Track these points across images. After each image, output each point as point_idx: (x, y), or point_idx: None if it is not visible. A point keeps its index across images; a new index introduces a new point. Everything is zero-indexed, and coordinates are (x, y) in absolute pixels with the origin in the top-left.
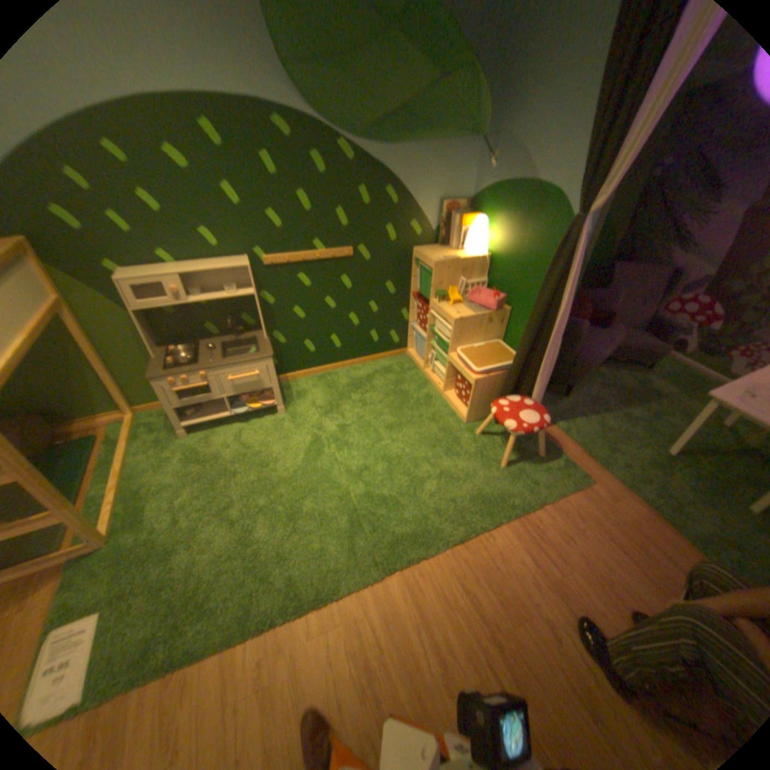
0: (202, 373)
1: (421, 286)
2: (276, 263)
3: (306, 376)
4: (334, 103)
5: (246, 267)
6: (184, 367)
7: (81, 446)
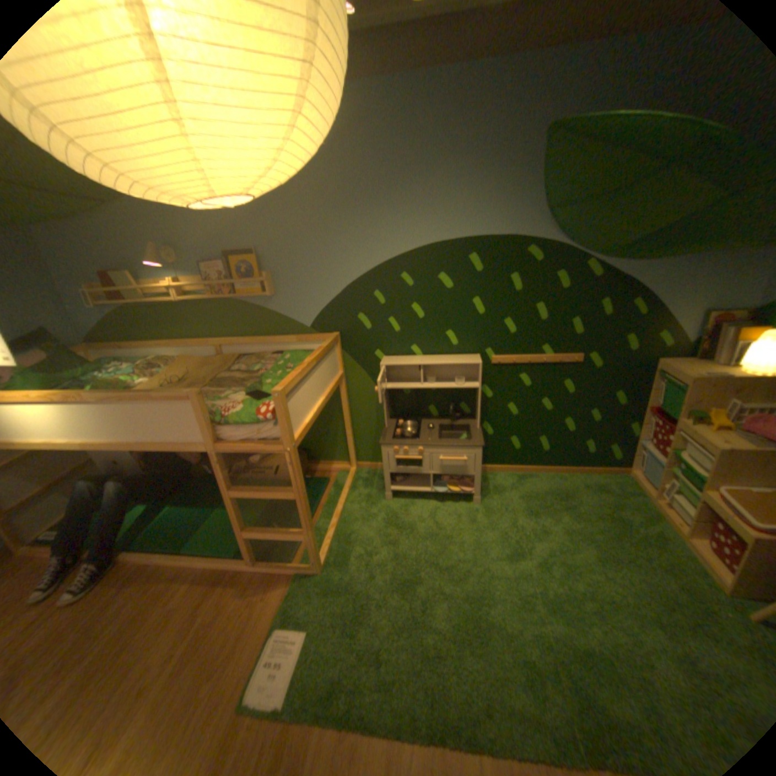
0: (420, 448)
1: (667, 402)
2: (502, 362)
3: (504, 472)
4: (591, 230)
5: (477, 364)
6: (407, 439)
7: (319, 483)
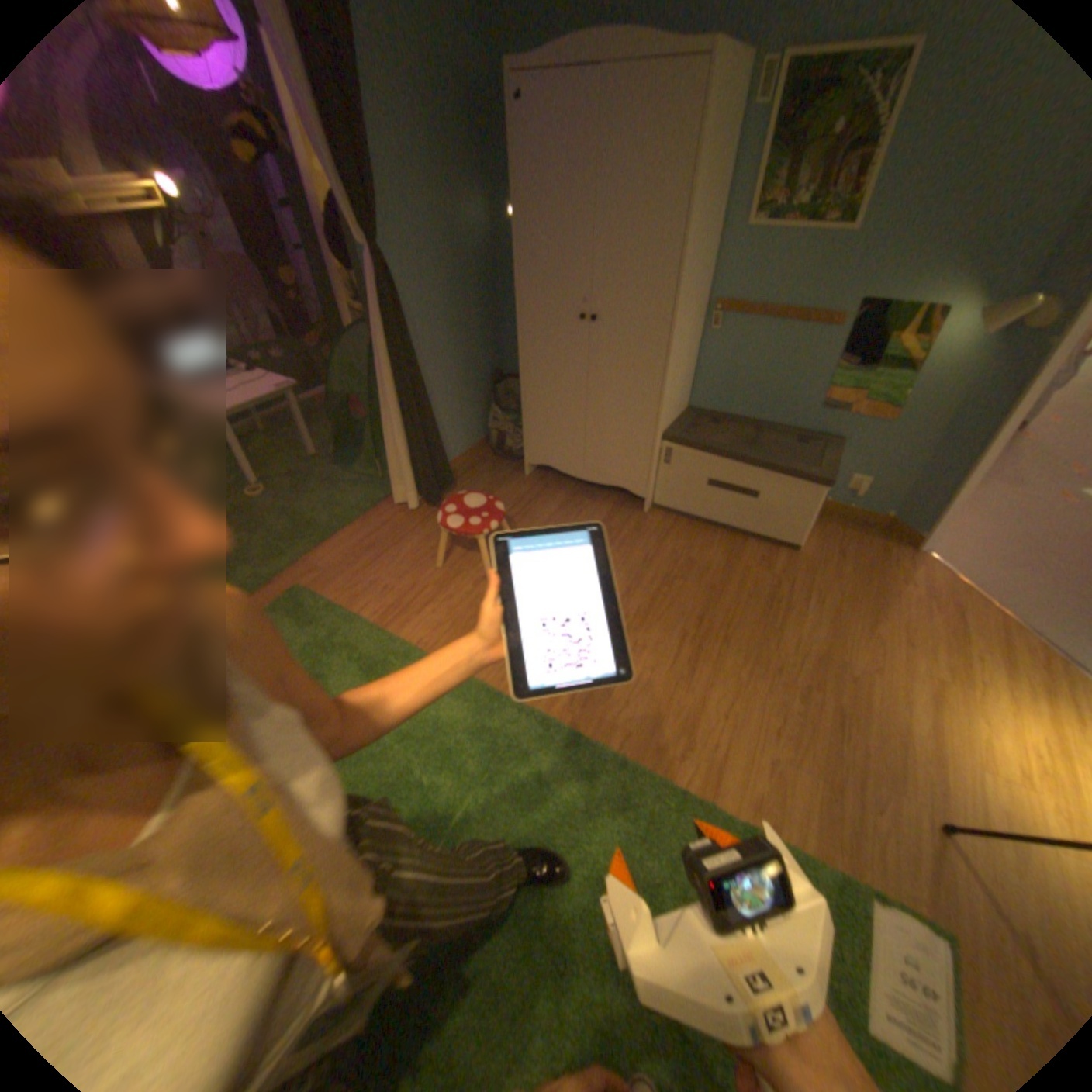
0: None
1: None
2: None
3: None
4: None
5: None
6: None
7: None
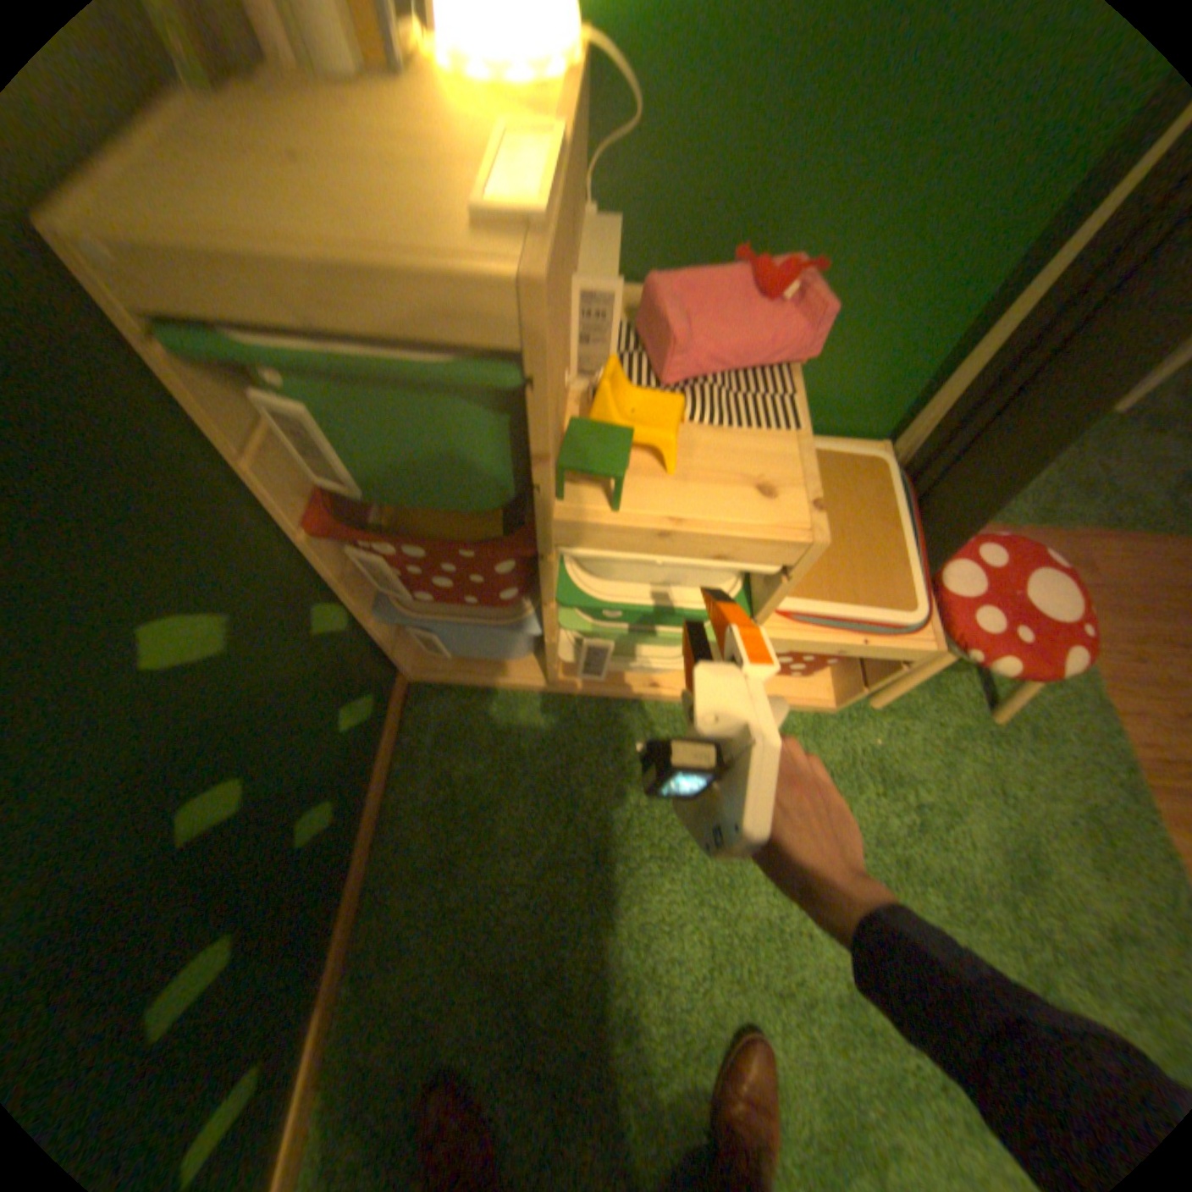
0: None
1: (429, 479)
2: None
3: None
4: None
5: None
6: None
7: None
